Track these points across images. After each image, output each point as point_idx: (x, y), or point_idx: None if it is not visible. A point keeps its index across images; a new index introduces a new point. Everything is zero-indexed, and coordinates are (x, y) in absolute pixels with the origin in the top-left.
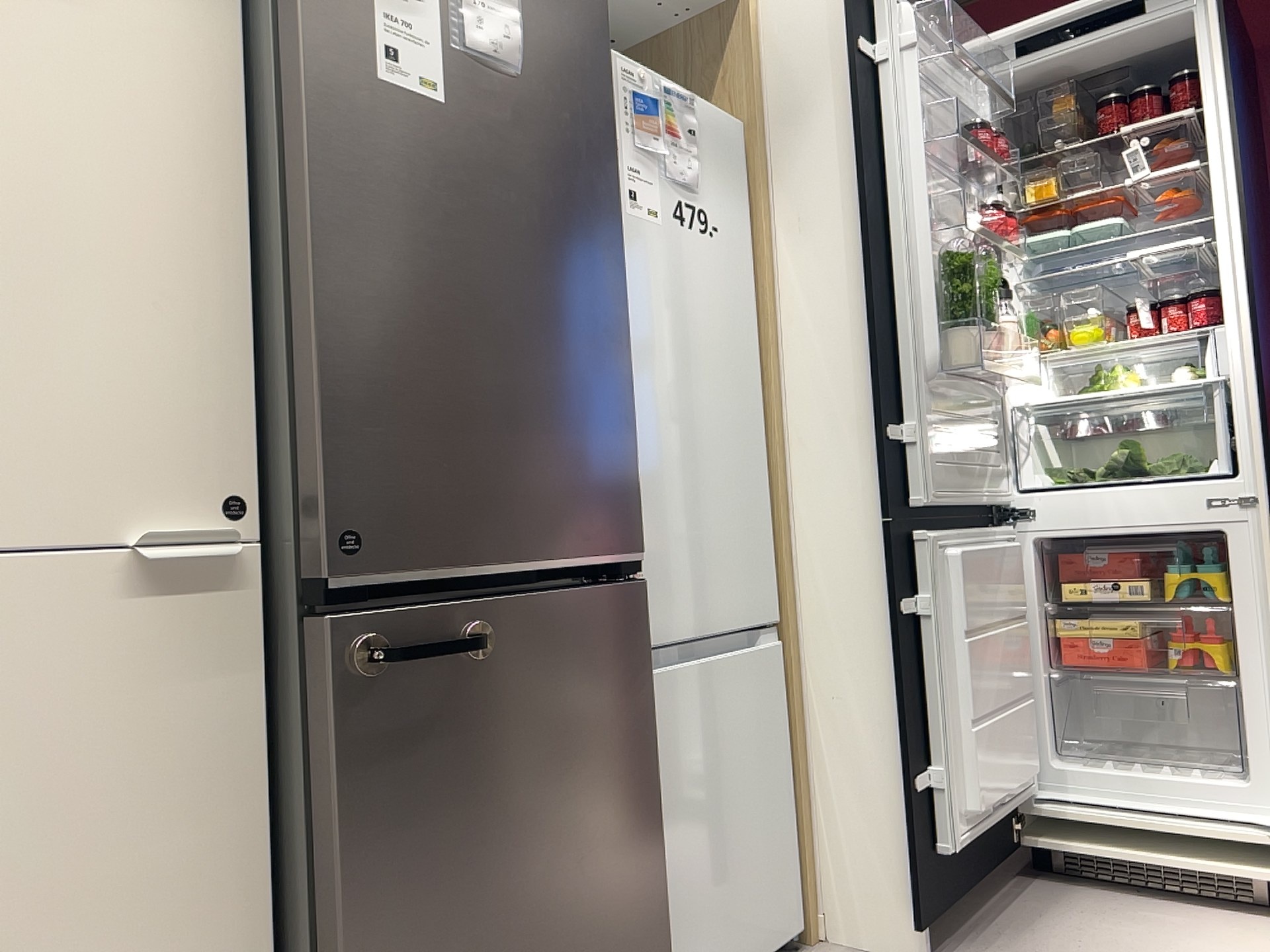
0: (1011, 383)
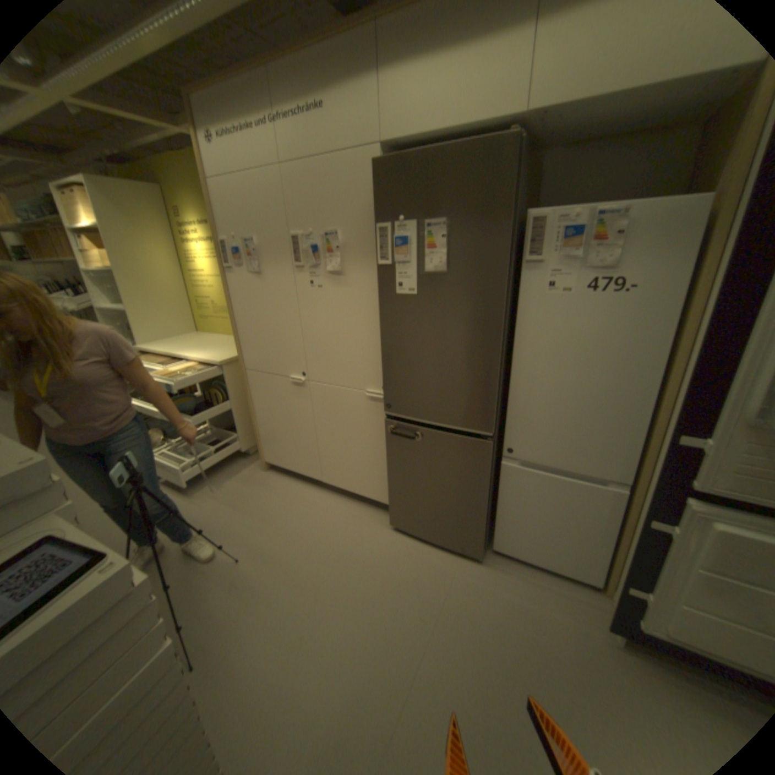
0: None
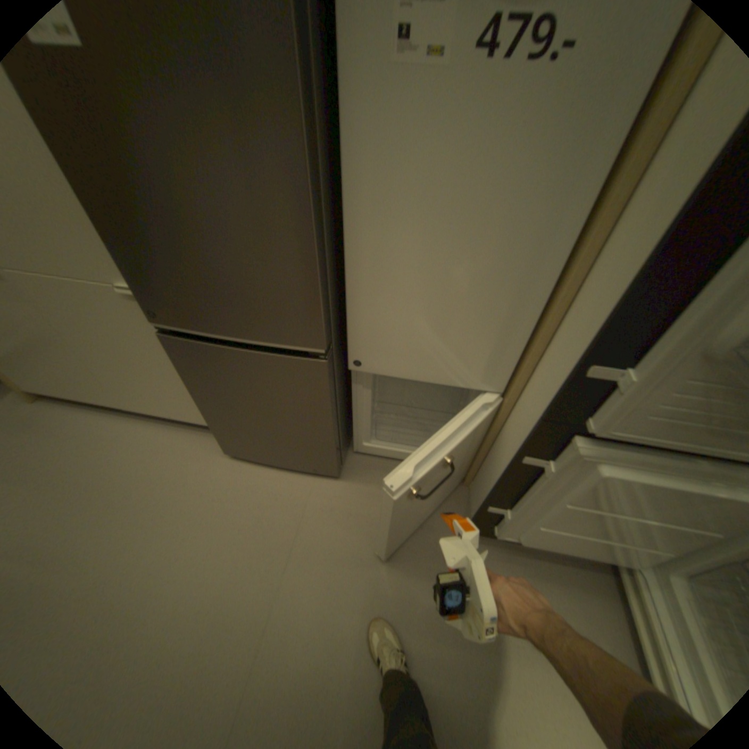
0: None
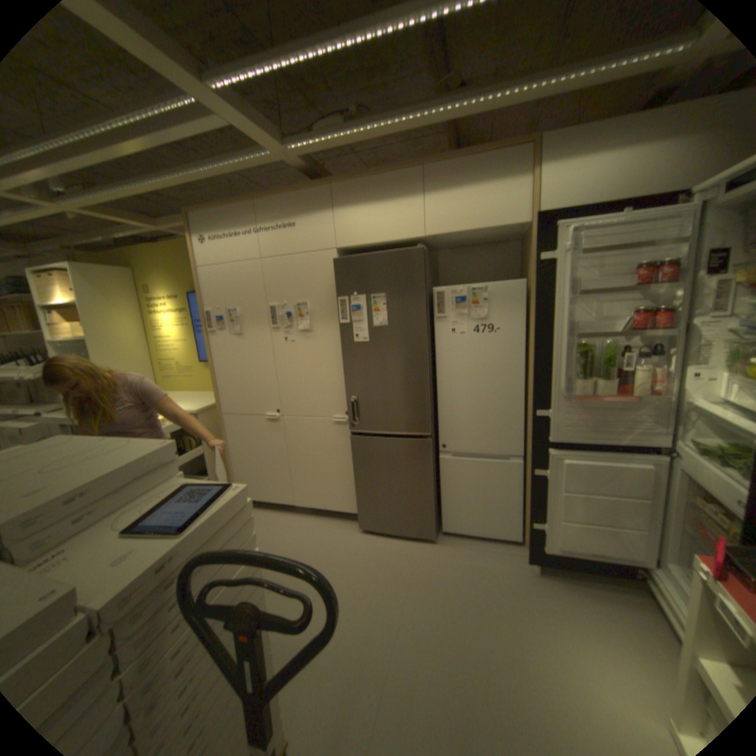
0: (691, 389)
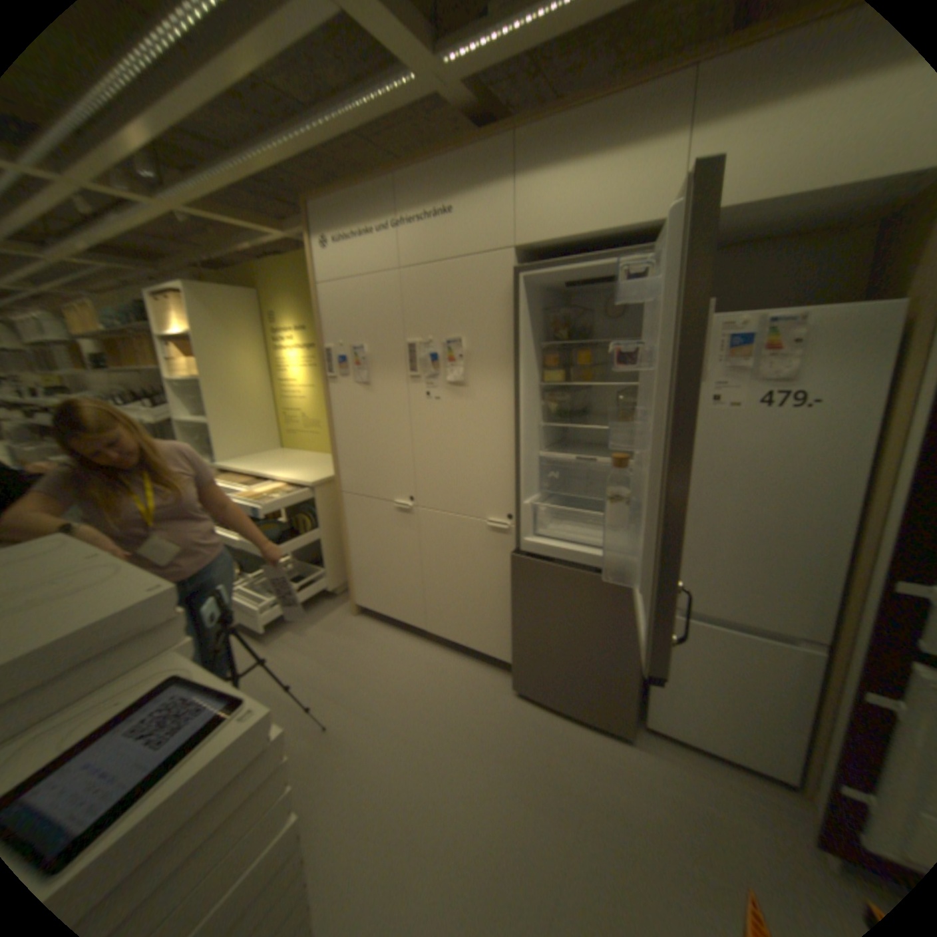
0: None
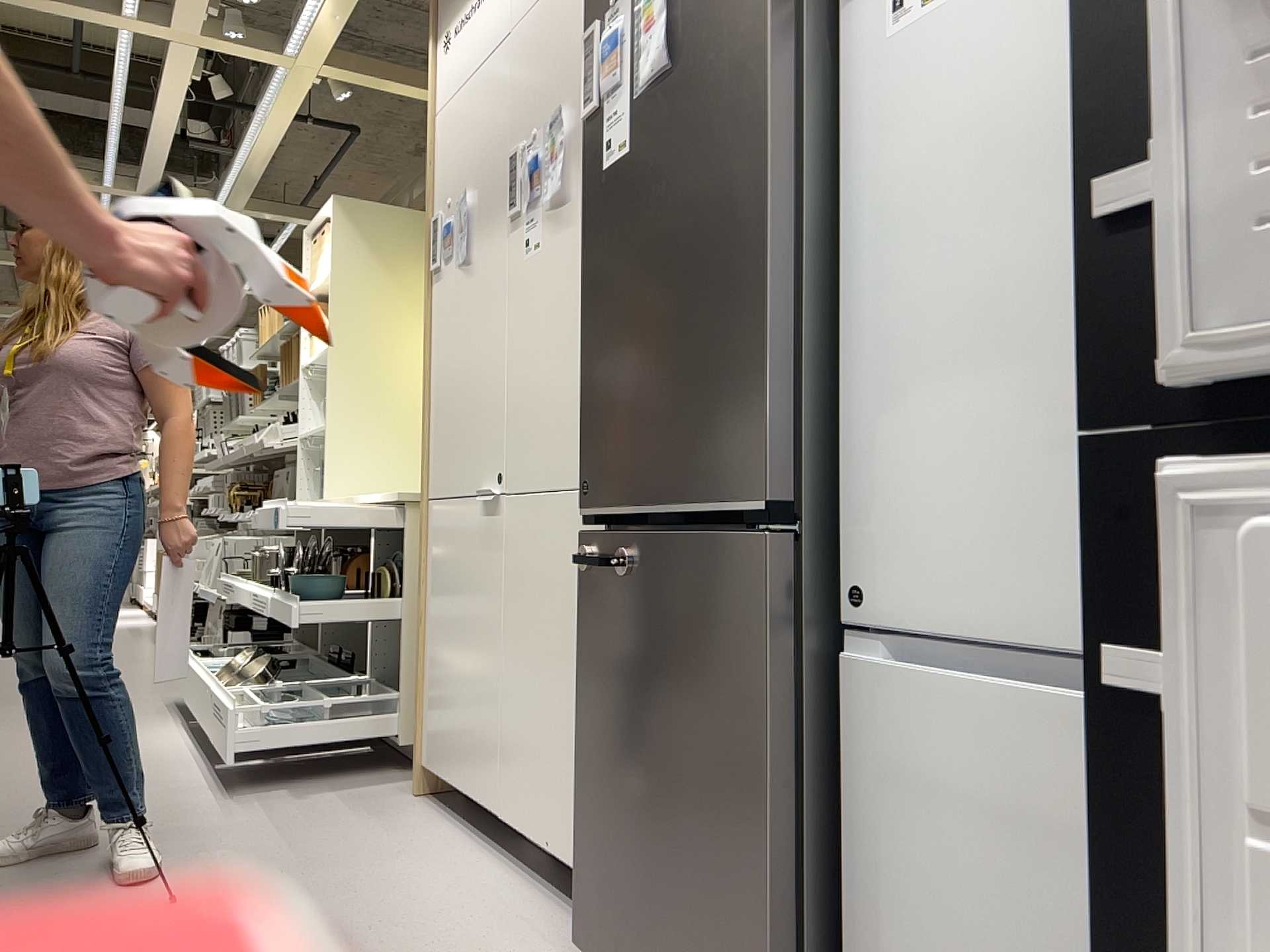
0: None
